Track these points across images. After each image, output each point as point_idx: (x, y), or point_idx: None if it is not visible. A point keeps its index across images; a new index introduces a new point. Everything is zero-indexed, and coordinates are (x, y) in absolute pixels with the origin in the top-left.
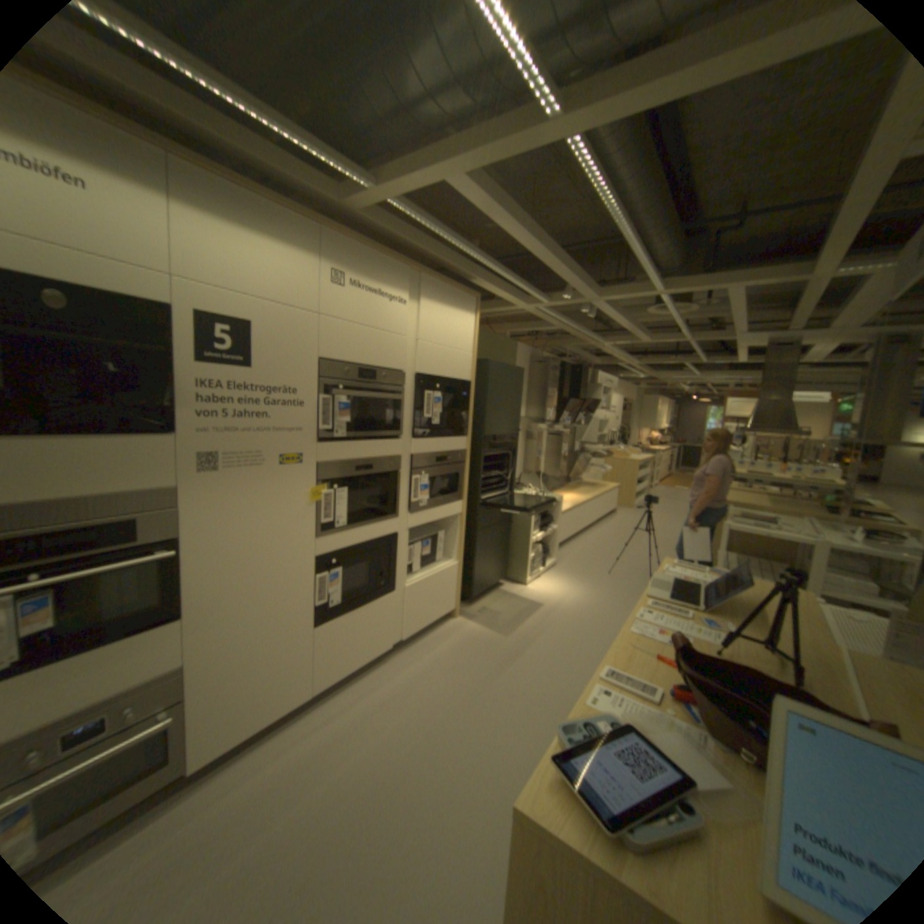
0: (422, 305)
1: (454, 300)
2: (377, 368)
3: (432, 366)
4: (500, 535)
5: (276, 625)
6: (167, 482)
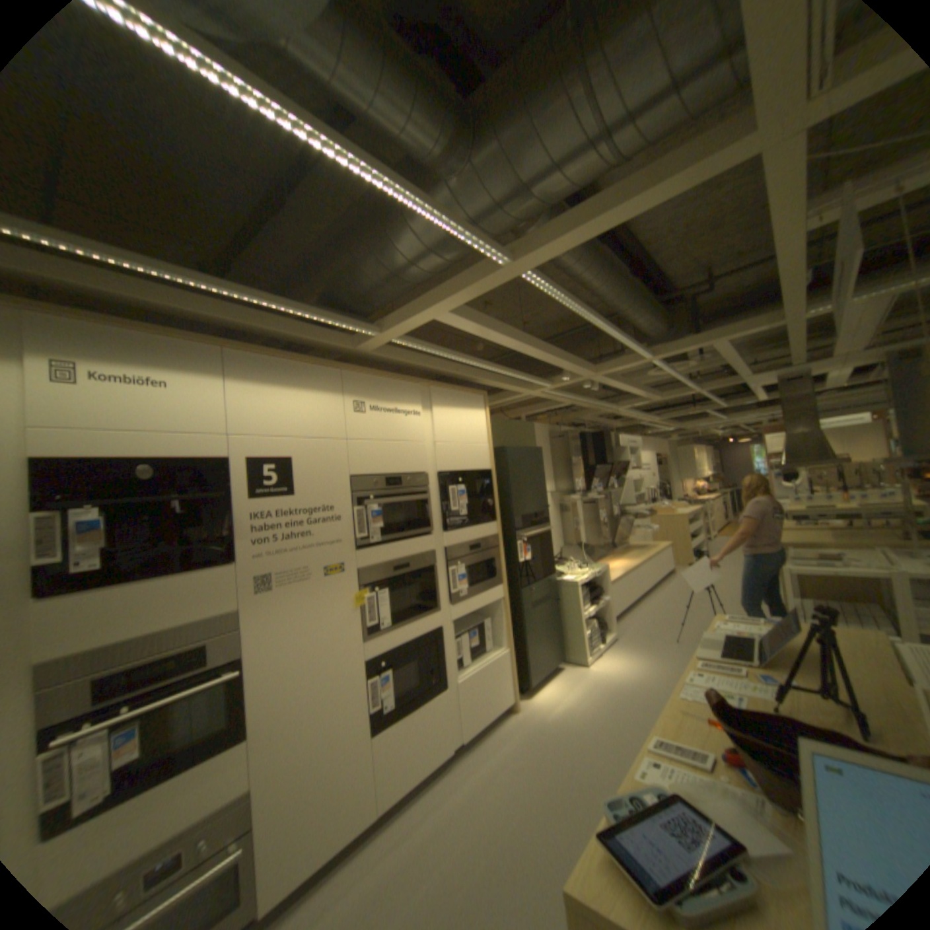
0: (434, 412)
1: (463, 402)
2: (402, 474)
3: (451, 462)
4: (549, 615)
5: (333, 738)
6: (229, 607)
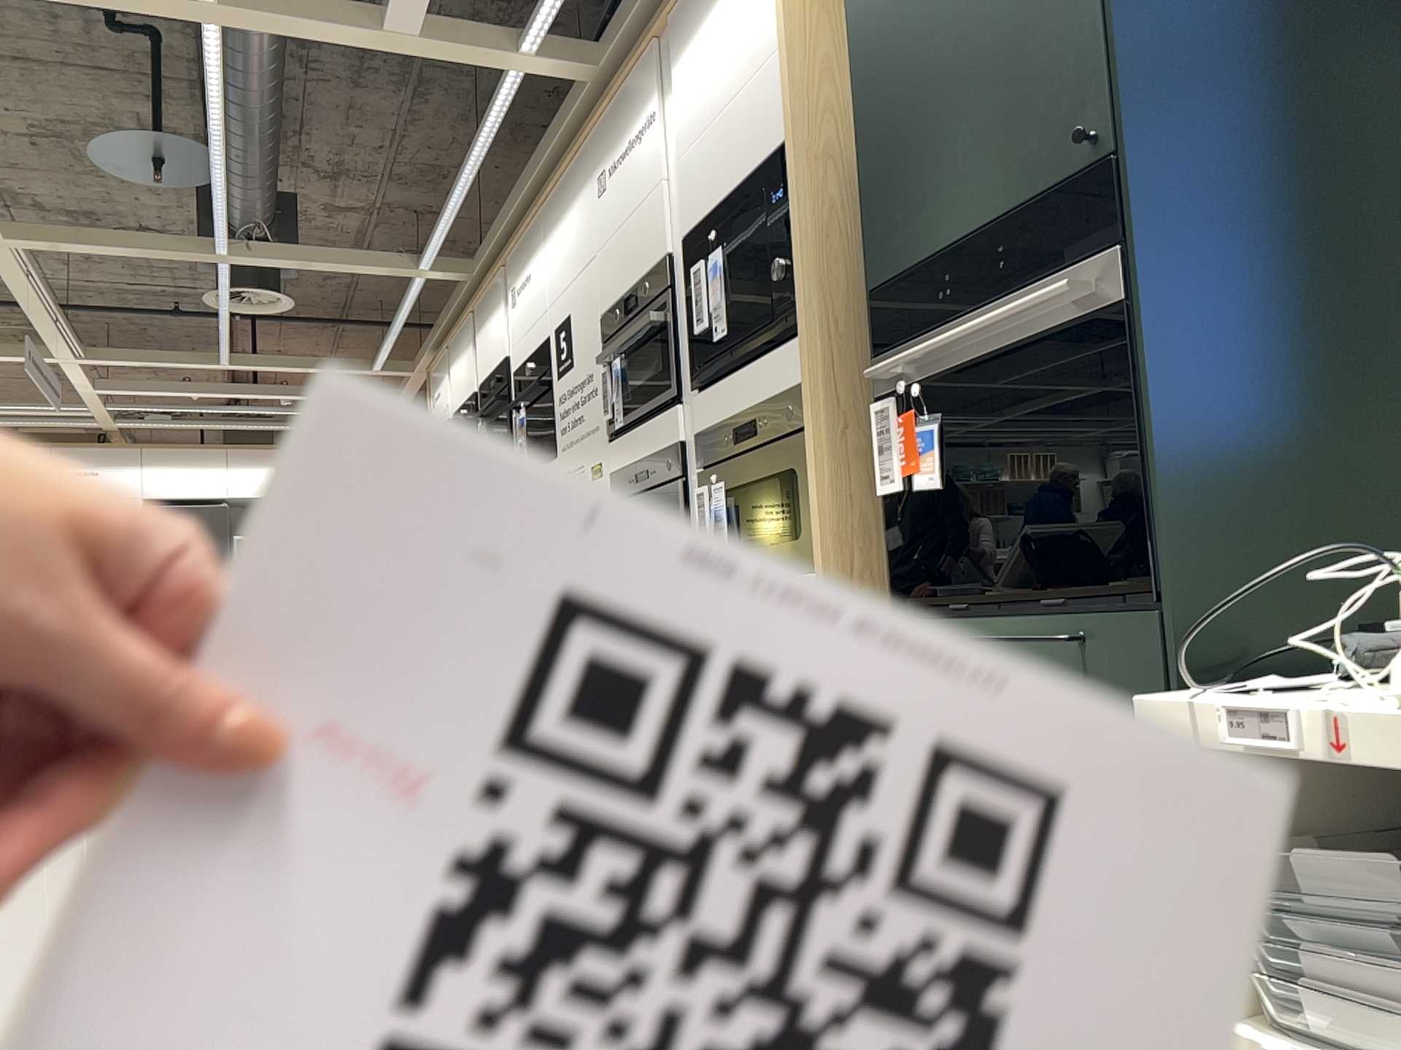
0: (675, 80)
1: None
2: (644, 277)
3: (703, 191)
4: None
5: None
6: None
